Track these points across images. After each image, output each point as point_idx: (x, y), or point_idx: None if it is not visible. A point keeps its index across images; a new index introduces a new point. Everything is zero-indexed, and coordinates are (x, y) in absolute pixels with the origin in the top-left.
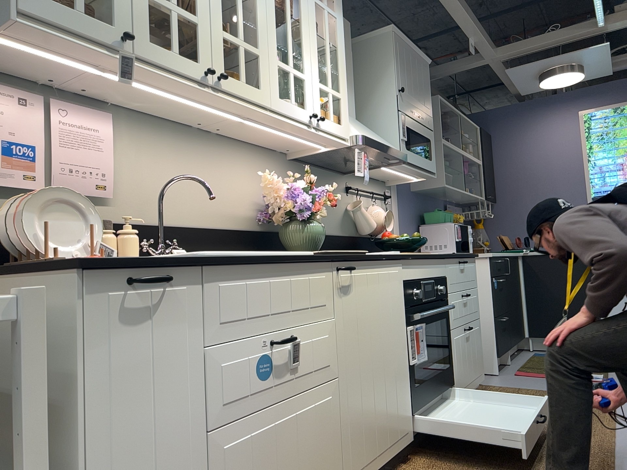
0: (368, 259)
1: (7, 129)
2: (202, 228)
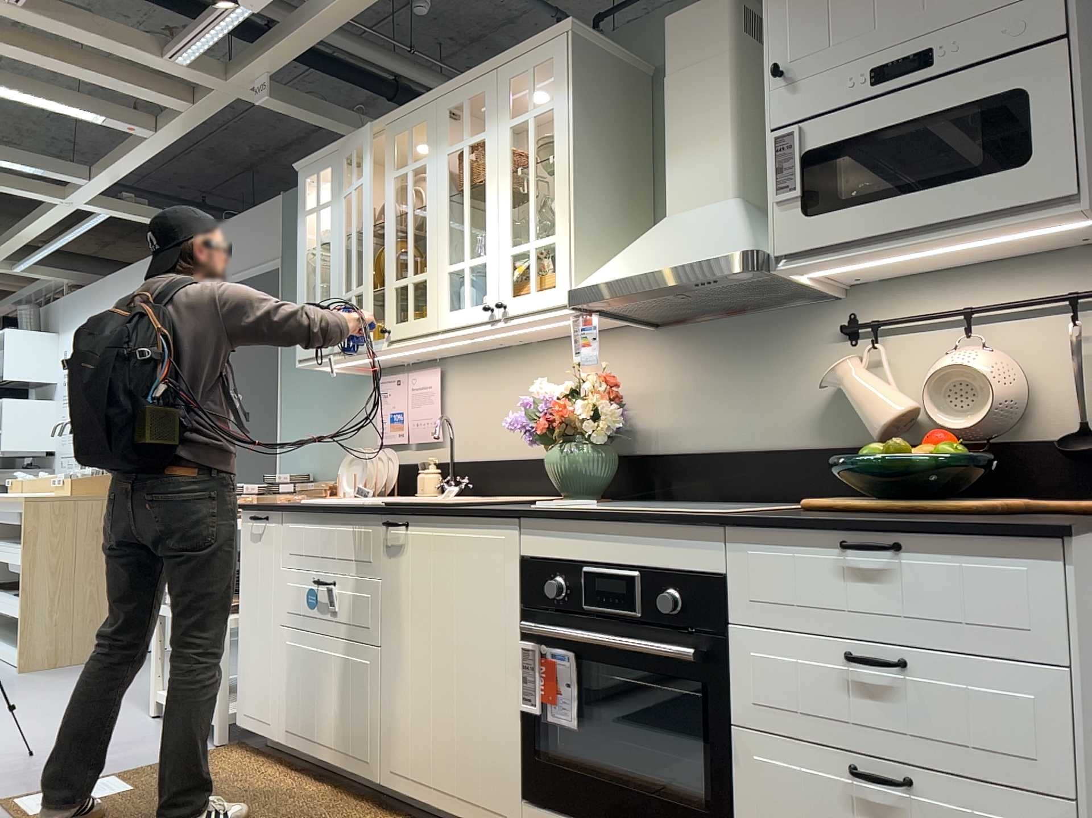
0: (428, 514)
1: (390, 404)
2: (514, 460)
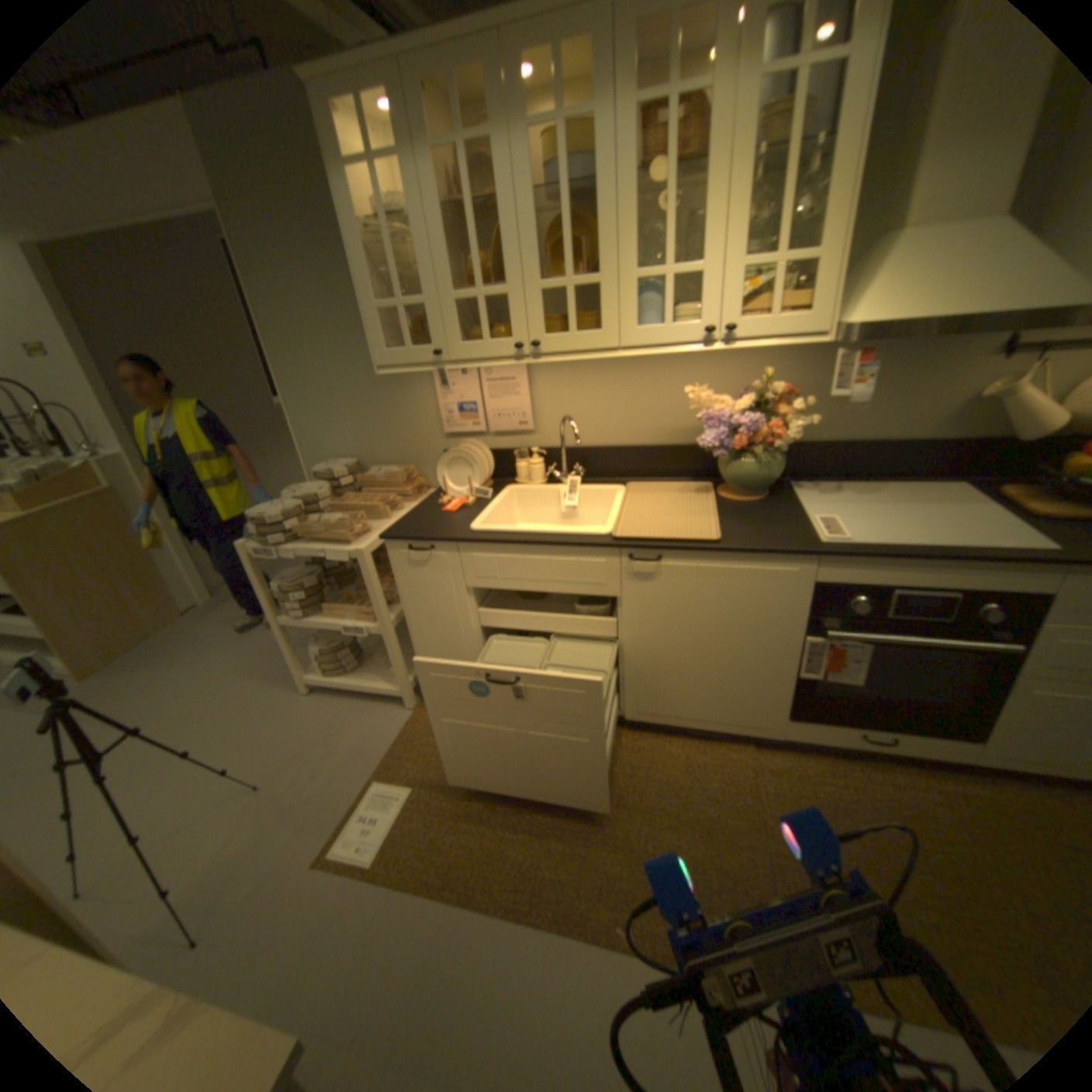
0: (698, 553)
1: (459, 396)
2: (628, 448)
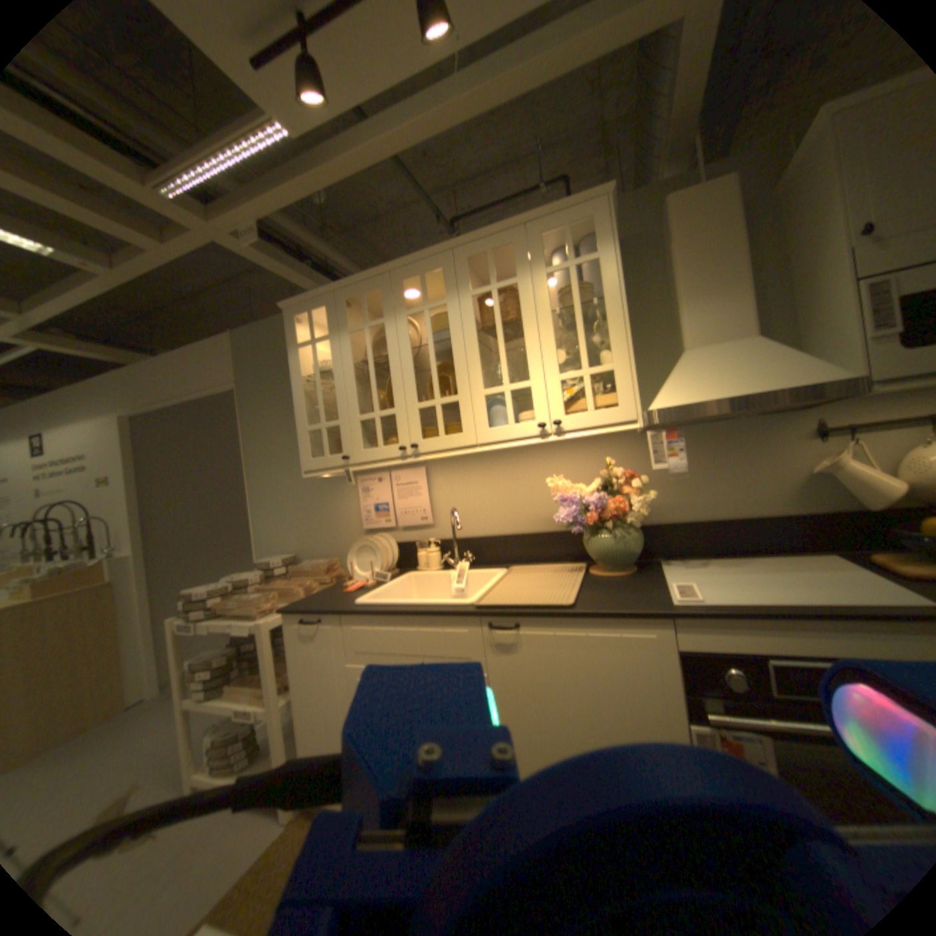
0: (550, 617)
1: (375, 497)
2: (511, 534)
